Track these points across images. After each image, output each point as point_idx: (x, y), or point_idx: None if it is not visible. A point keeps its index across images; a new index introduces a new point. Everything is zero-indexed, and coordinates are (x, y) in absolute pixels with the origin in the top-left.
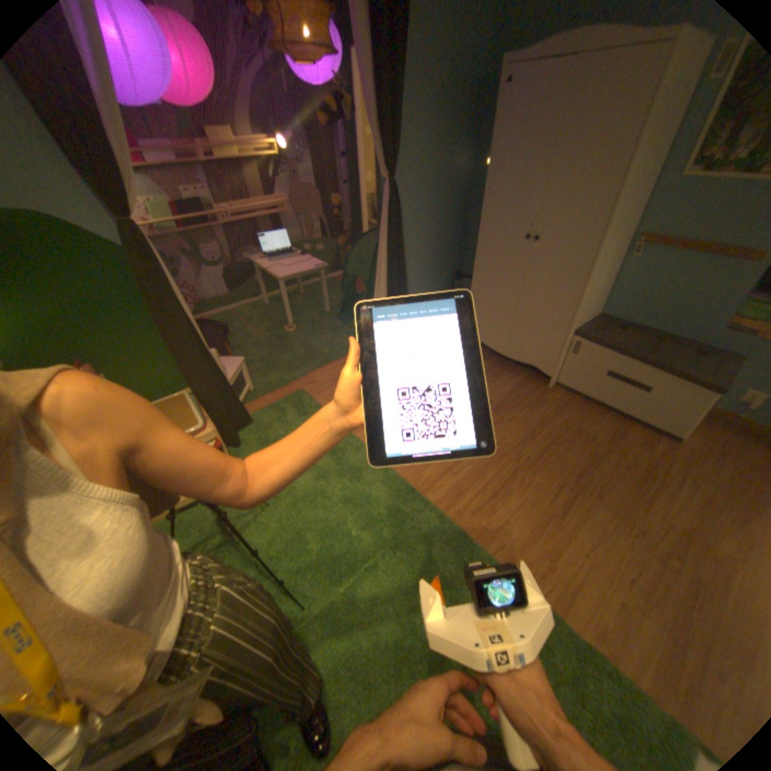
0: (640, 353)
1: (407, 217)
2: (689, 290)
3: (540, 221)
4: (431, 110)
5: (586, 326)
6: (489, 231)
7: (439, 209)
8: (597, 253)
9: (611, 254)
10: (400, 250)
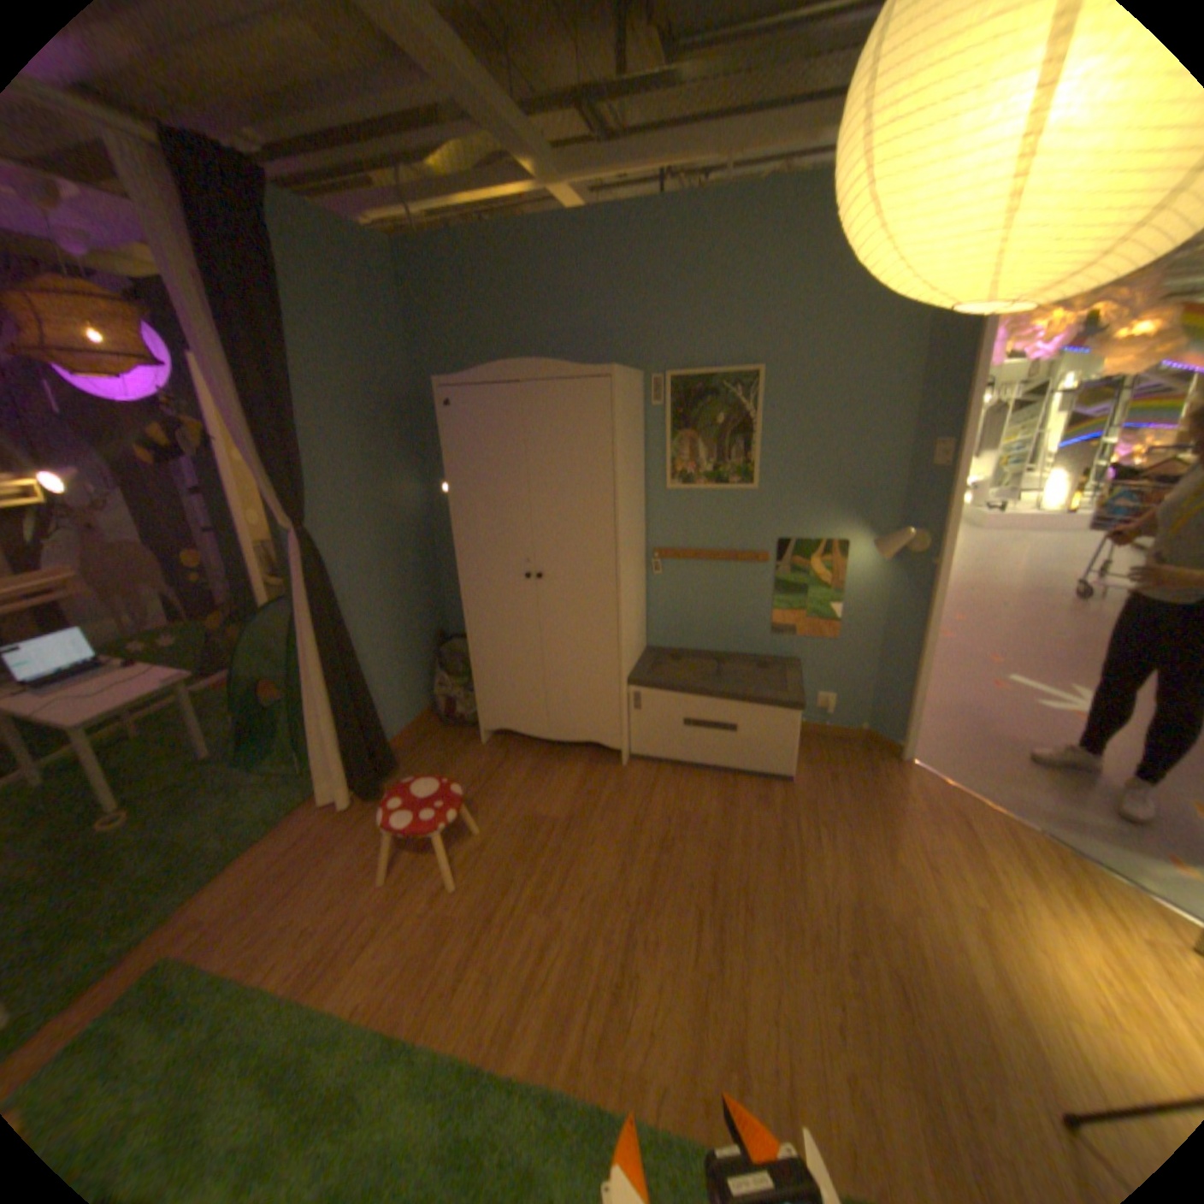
0: (707, 688)
1: (339, 576)
2: (720, 601)
3: (537, 555)
4: (345, 436)
5: (637, 669)
6: (473, 575)
7: (389, 556)
8: (617, 583)
9: (631, 580)
10: (339, 627)
